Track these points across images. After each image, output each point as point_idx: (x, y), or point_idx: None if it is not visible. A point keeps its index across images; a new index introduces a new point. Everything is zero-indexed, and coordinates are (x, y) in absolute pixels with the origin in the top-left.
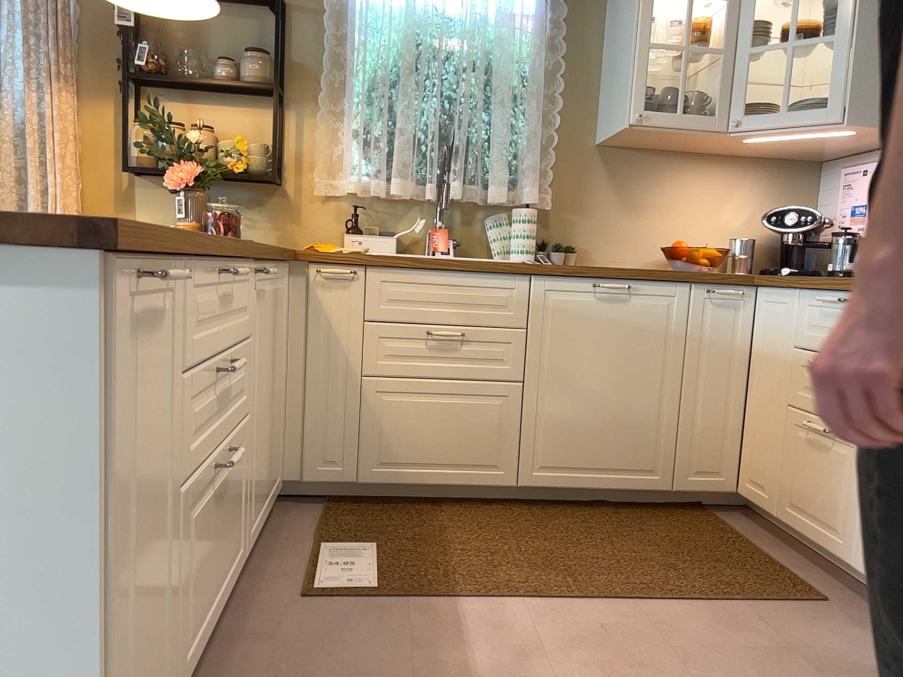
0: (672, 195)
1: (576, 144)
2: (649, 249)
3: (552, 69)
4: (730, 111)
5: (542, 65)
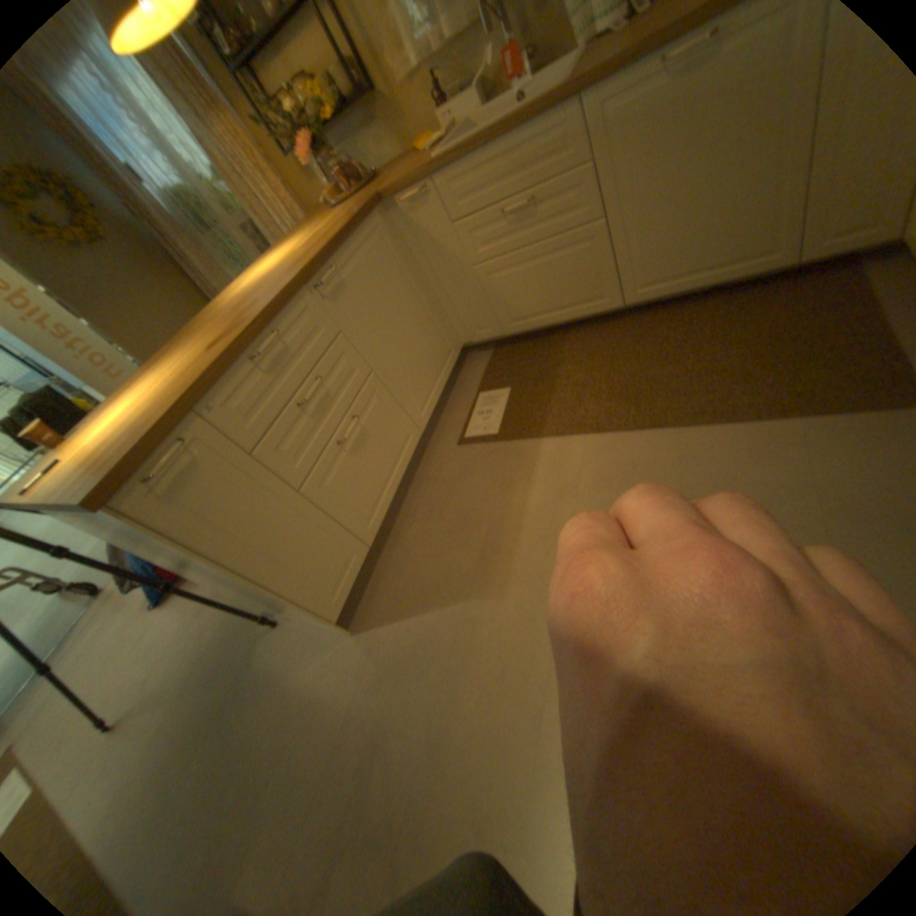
0: None
1: None
2: None
3: None
4: None
5: None
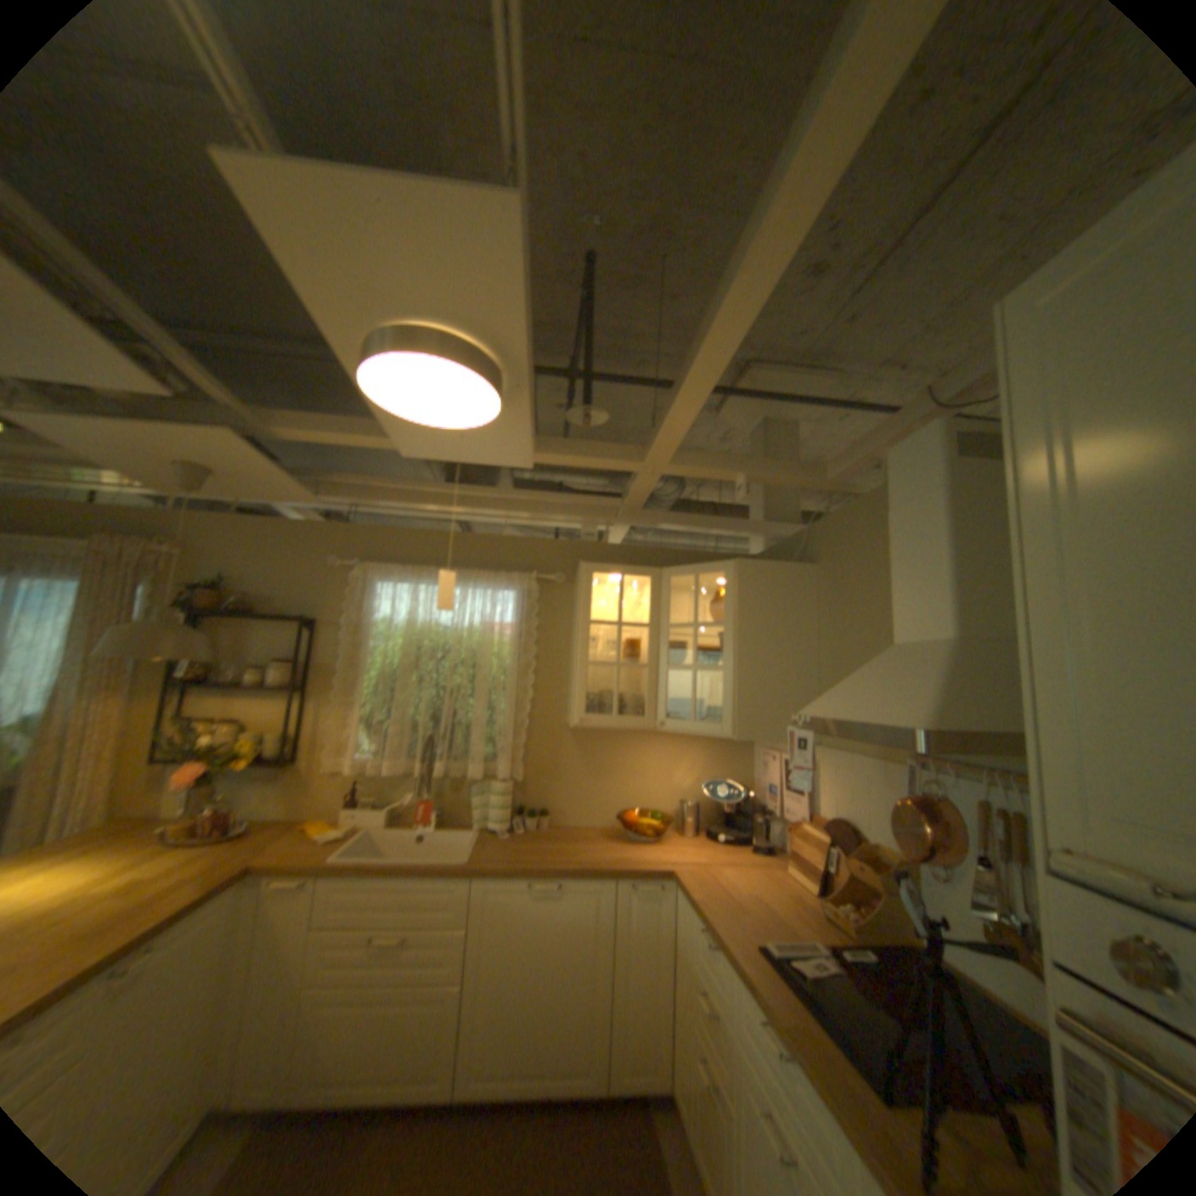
0: (632, 763)
1: (550, 722)
2: (614, 810)
3: (527, 665)
4: (658, 712)
5: (517, 665)
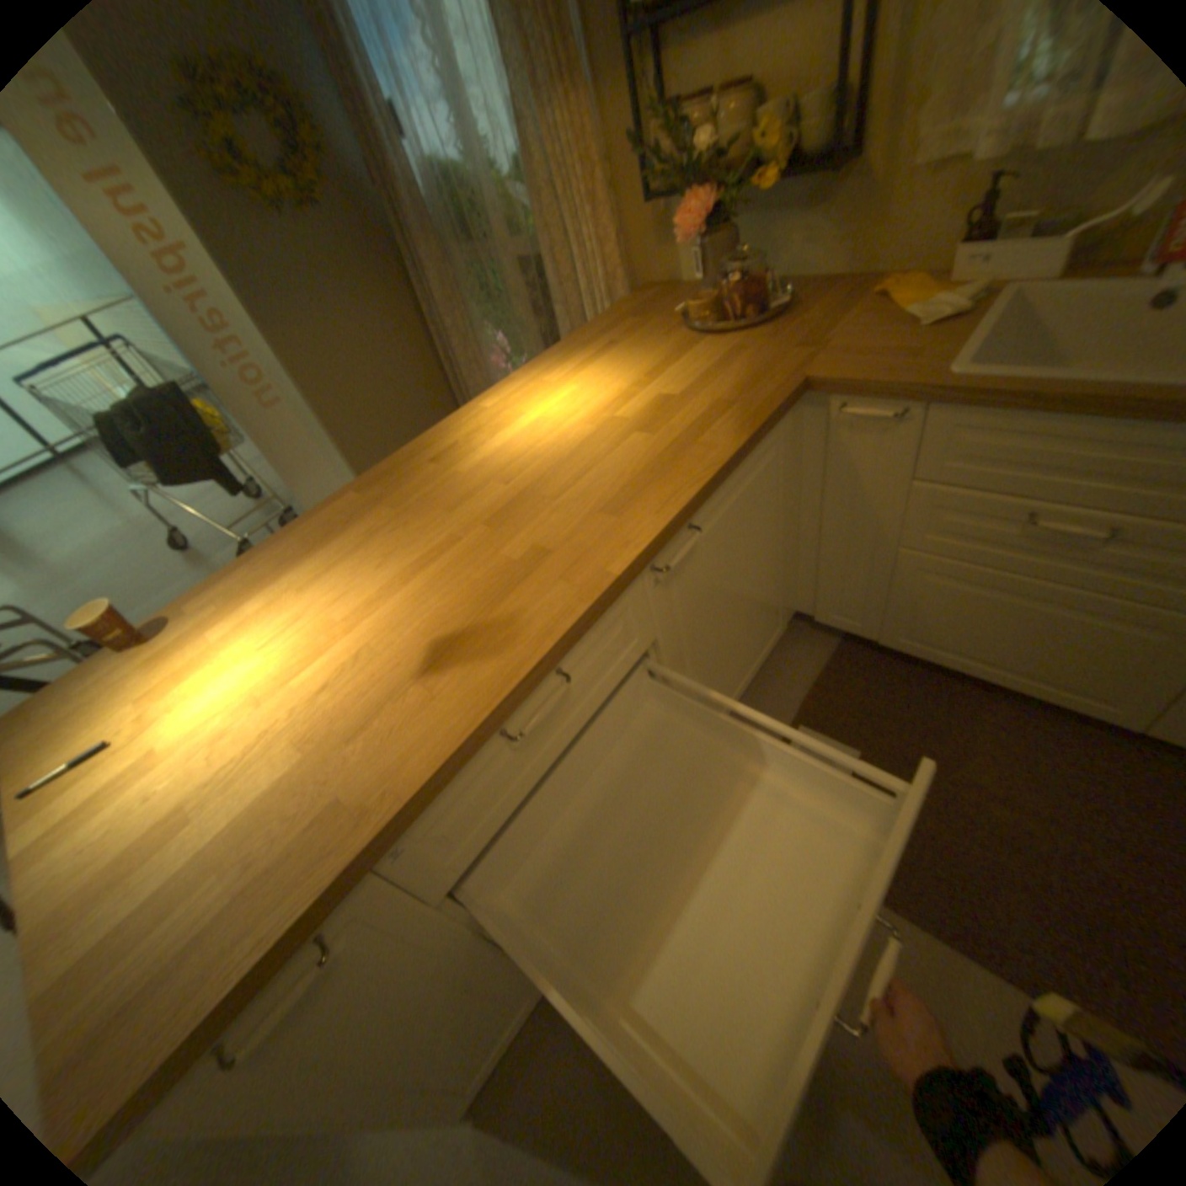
0: None
1: None
2: None
3: None
4: None
5: None
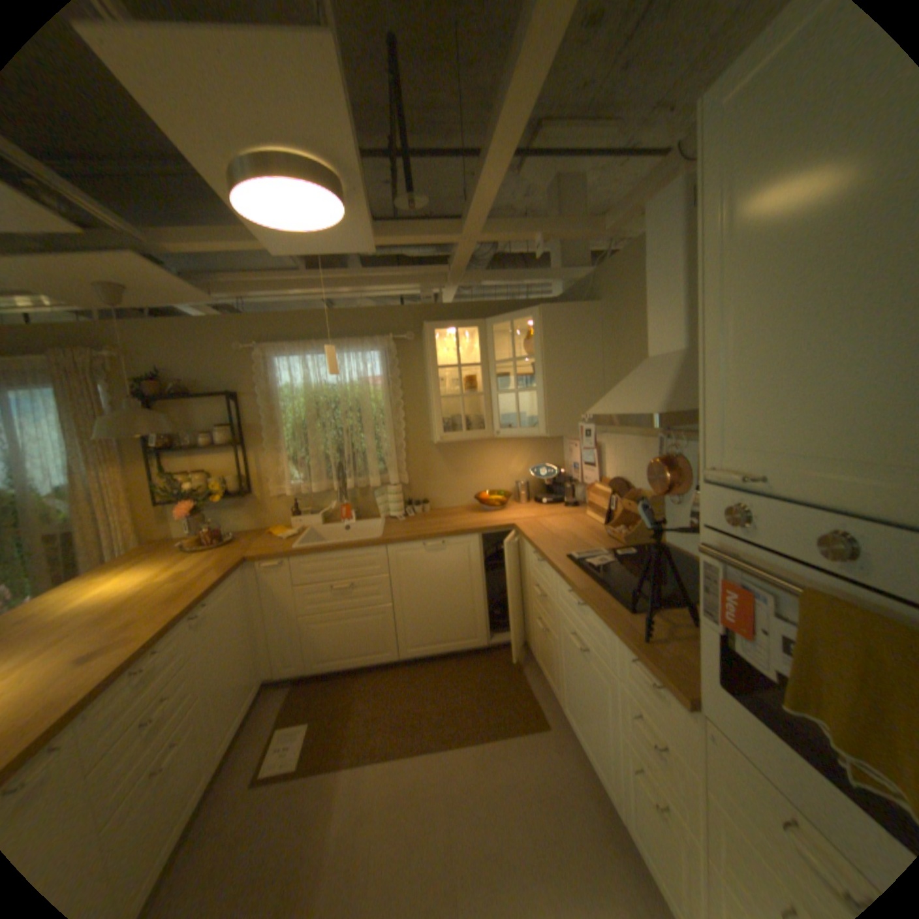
0: (480, 462)
1: (419, 443)
2: (471, 494)
3: (397, 406)
4: (493, 426)
5: (389, 407)
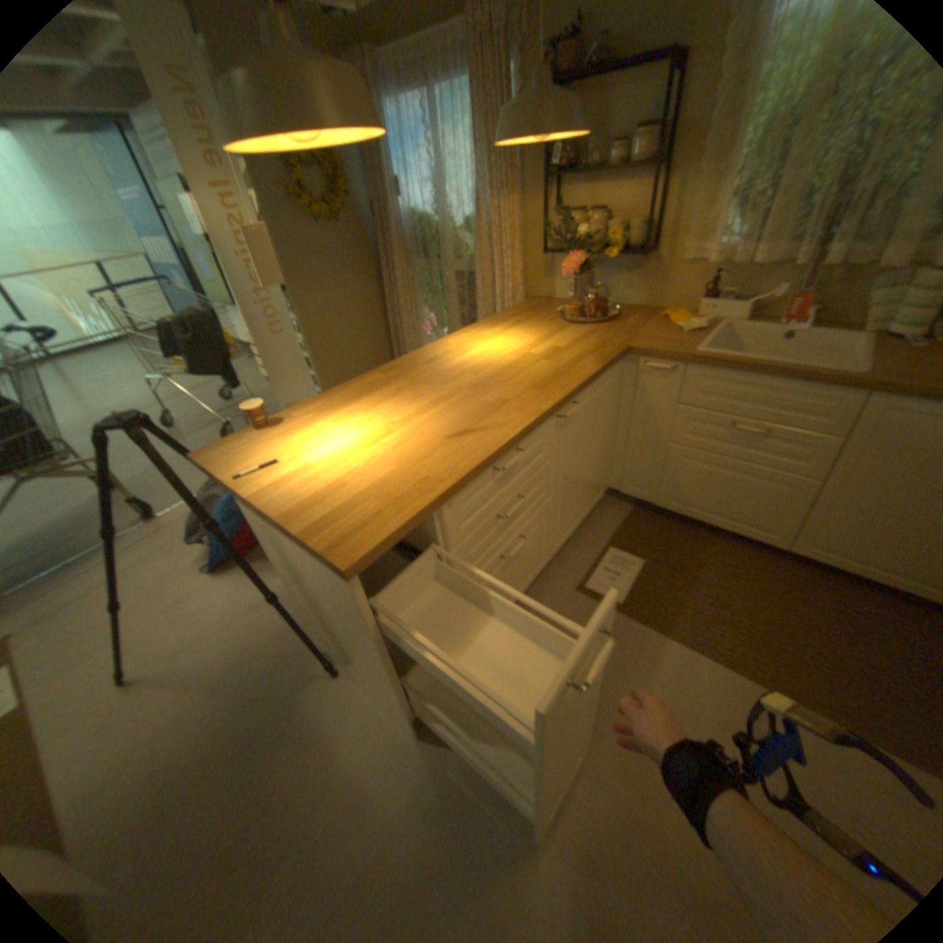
0: None
1: None
2: None
3: None
4: None
5: None
